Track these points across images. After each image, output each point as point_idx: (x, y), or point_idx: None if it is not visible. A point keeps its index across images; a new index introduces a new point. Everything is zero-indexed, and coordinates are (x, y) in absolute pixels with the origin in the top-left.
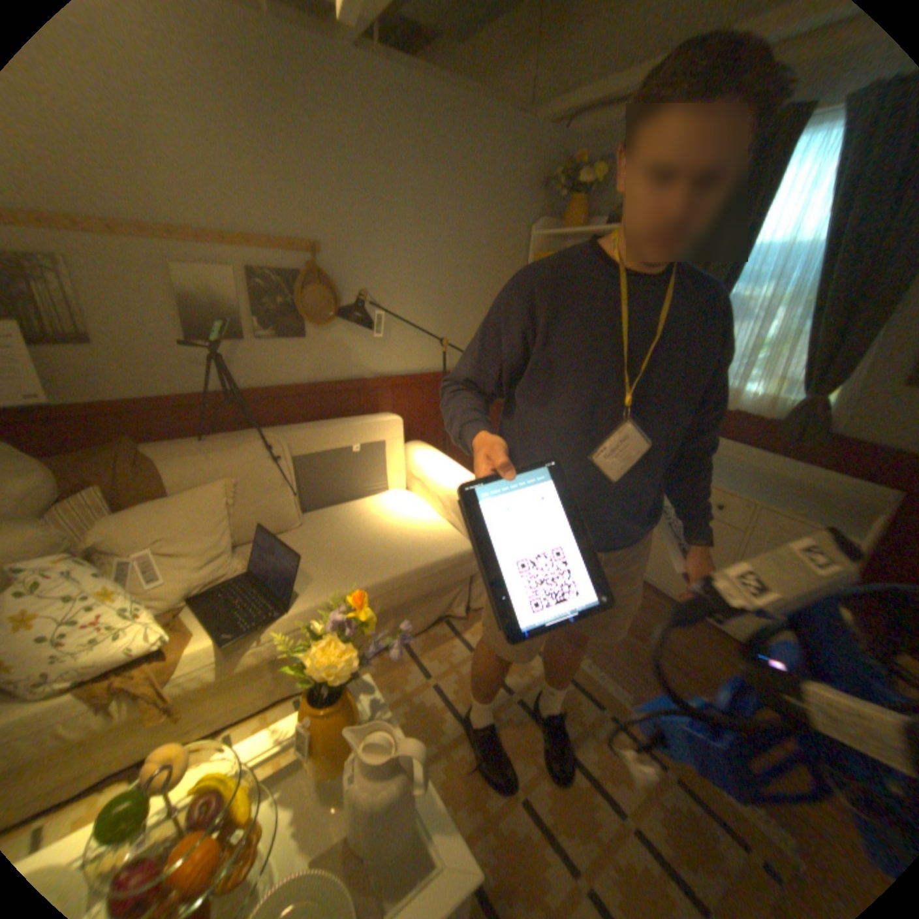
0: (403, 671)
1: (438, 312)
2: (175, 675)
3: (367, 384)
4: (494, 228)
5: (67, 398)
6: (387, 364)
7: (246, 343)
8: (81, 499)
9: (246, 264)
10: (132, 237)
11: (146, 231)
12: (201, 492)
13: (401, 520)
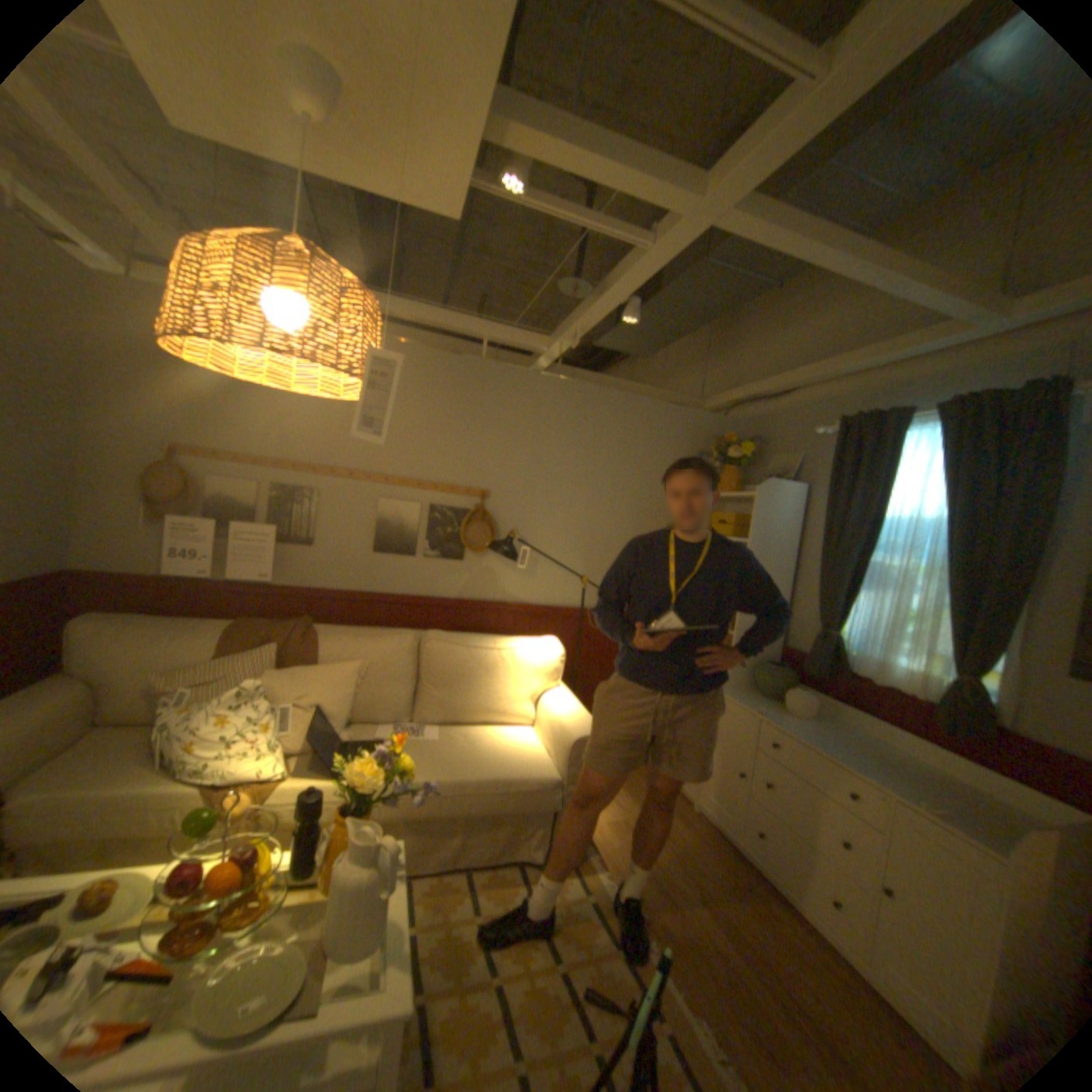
0: (456, 902)
1: (585, 554)
2: (264, 807)
3: (507, 609)
4: (647, 489)
5: (283, 584)
6: (530, 594)
7: (415, 561)
8: (262, 652)
9: (430, 504)
10: (361, 483)
11: (371, 480)
12: (340, 667)
13: (500, 740)
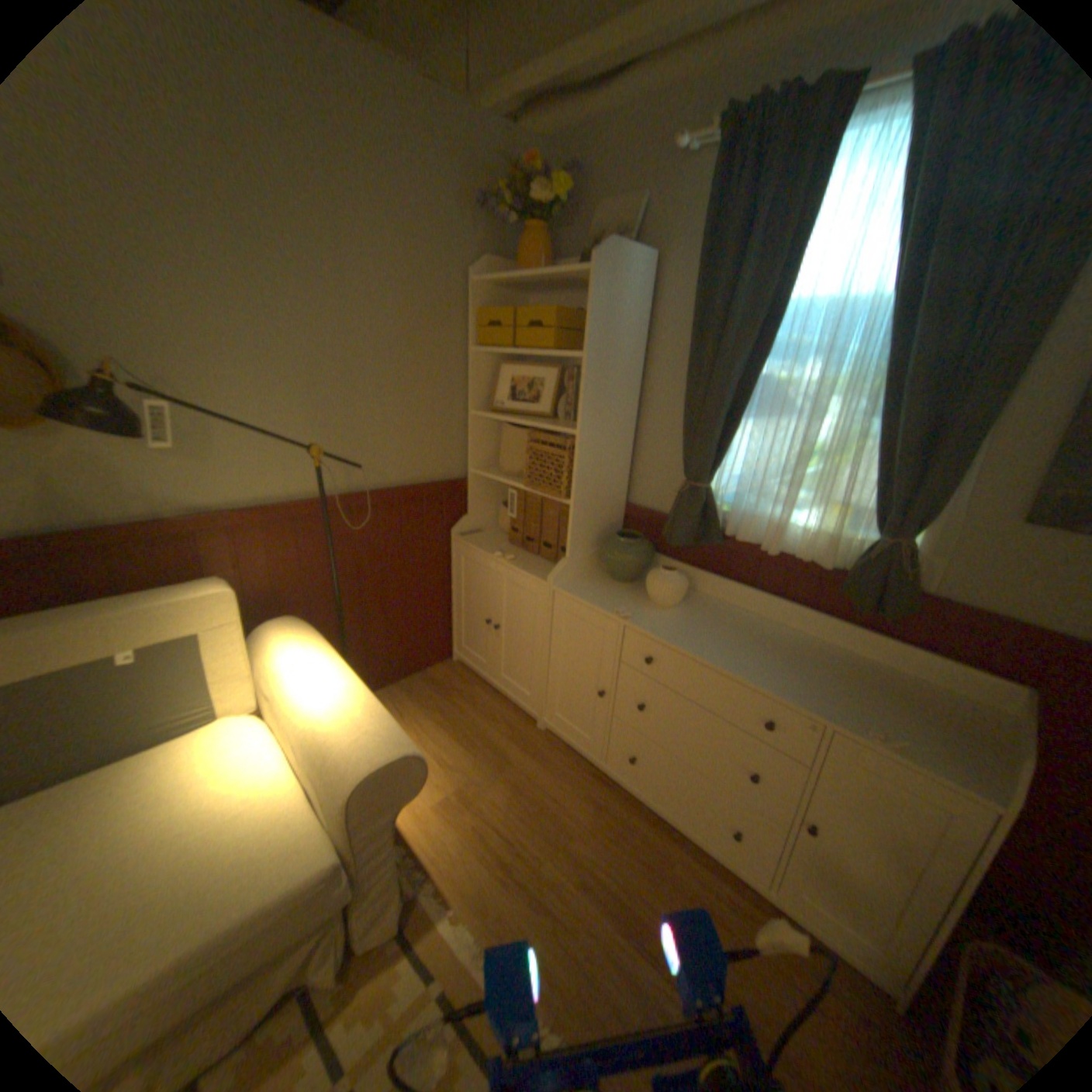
0: None
1: (310, 399)
2: None
3: (167, 528)
4: (404, 265)
5: None
6: (213, 490)
7: None
8: None
9: None
10: None
11: None
12: None
13: (201, 804)
